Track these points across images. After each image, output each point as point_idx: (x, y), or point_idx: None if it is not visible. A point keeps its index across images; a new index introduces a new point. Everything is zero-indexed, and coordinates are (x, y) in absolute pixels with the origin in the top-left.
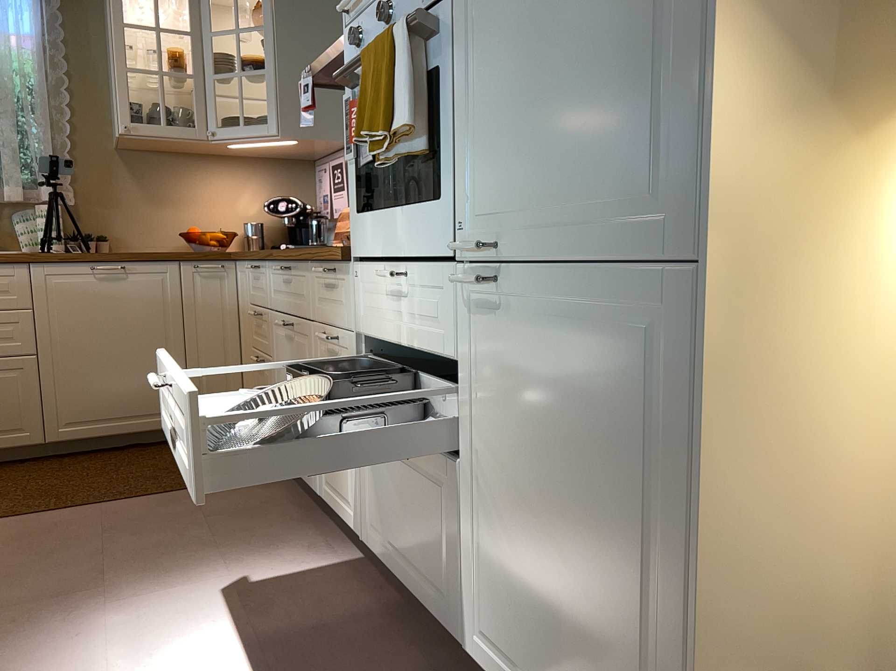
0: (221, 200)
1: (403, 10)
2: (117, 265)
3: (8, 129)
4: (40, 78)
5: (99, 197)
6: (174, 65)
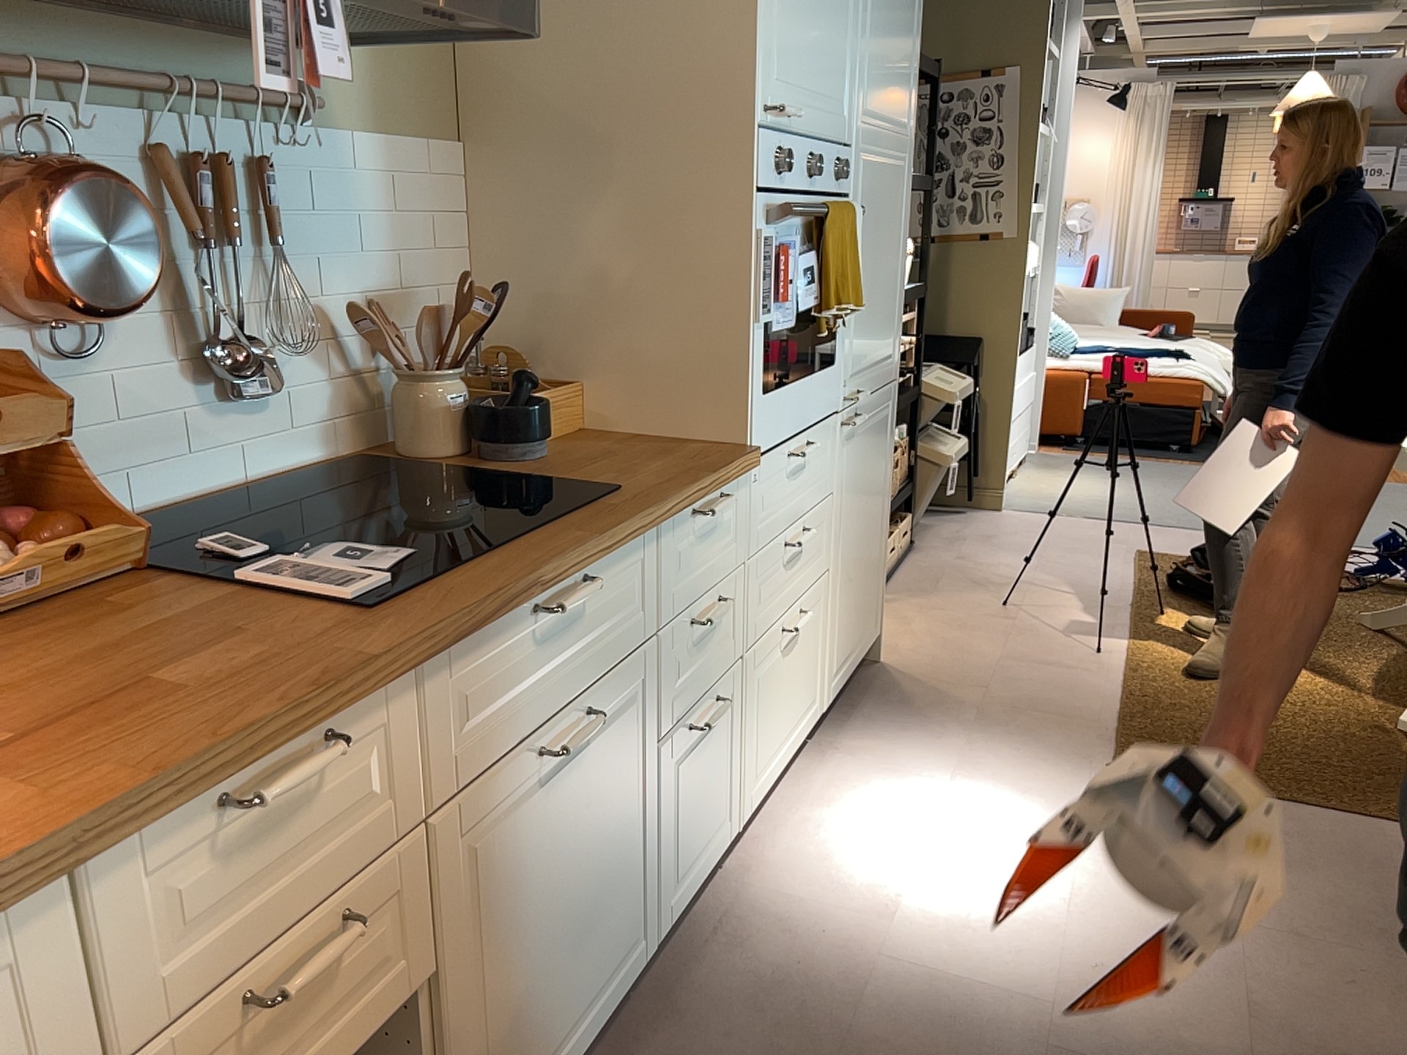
0: None
1: (820, 176)
2: None
3: None
4: None
5: None
6: None
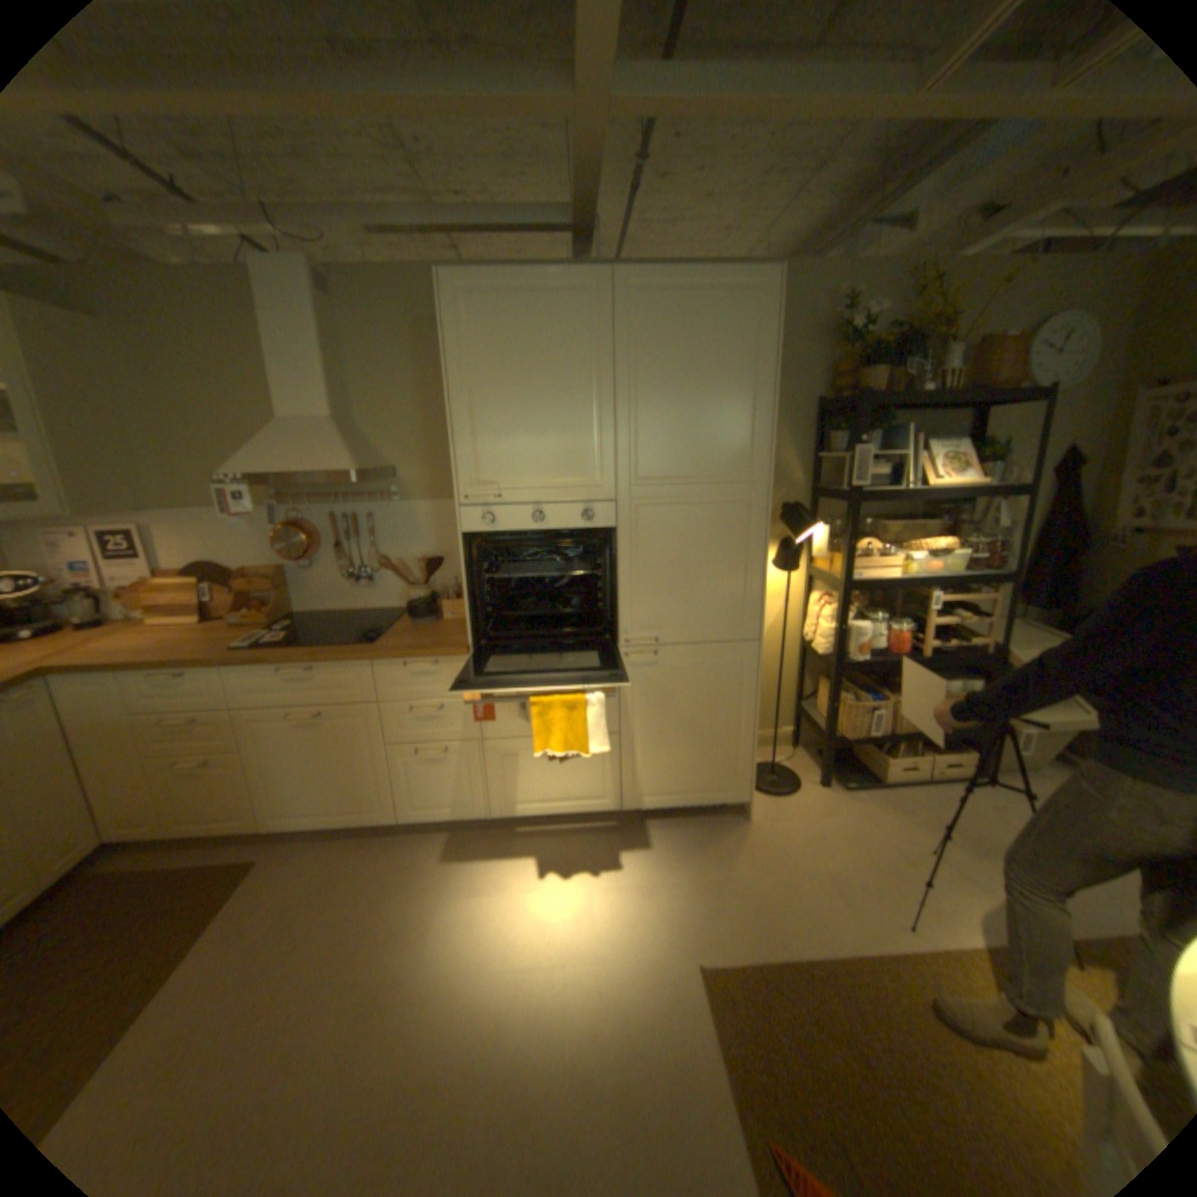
0: None
1: (553, 522)
2: None
3: None
4: None
5: None
6: None
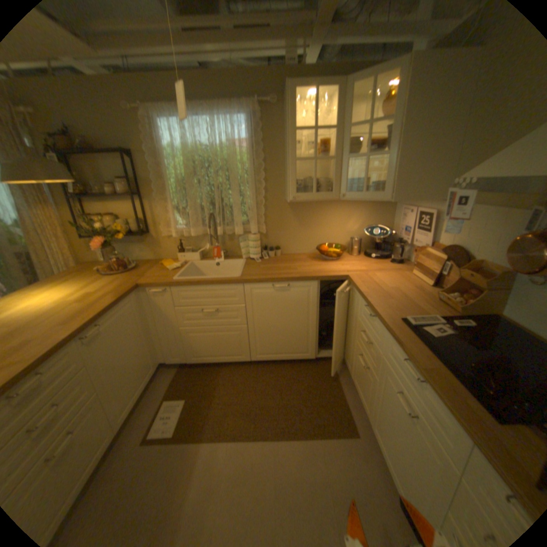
0: (338, 223)
1: None
2: (285, 283)
3: (235, 197)
4: (250, 165)
5: (276, 226)
6: (322, 148)
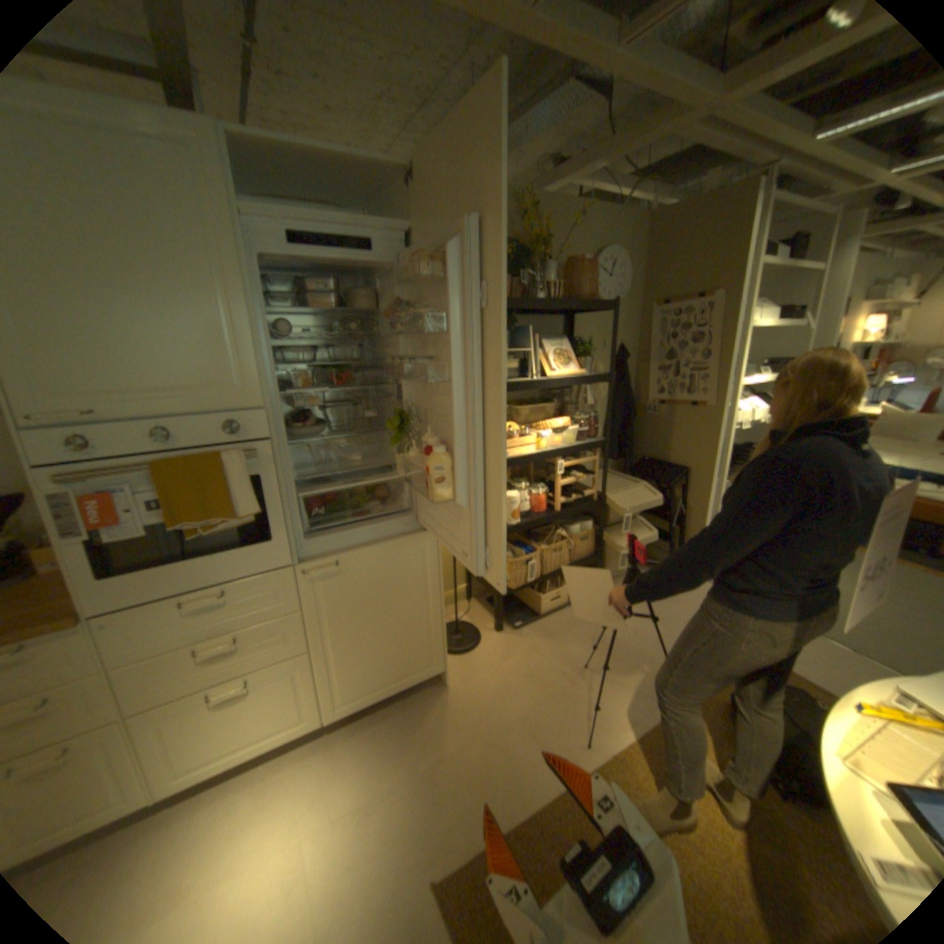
0: None
1: (183, 437)
2: None
3: None
4: None
5: None
6: None
